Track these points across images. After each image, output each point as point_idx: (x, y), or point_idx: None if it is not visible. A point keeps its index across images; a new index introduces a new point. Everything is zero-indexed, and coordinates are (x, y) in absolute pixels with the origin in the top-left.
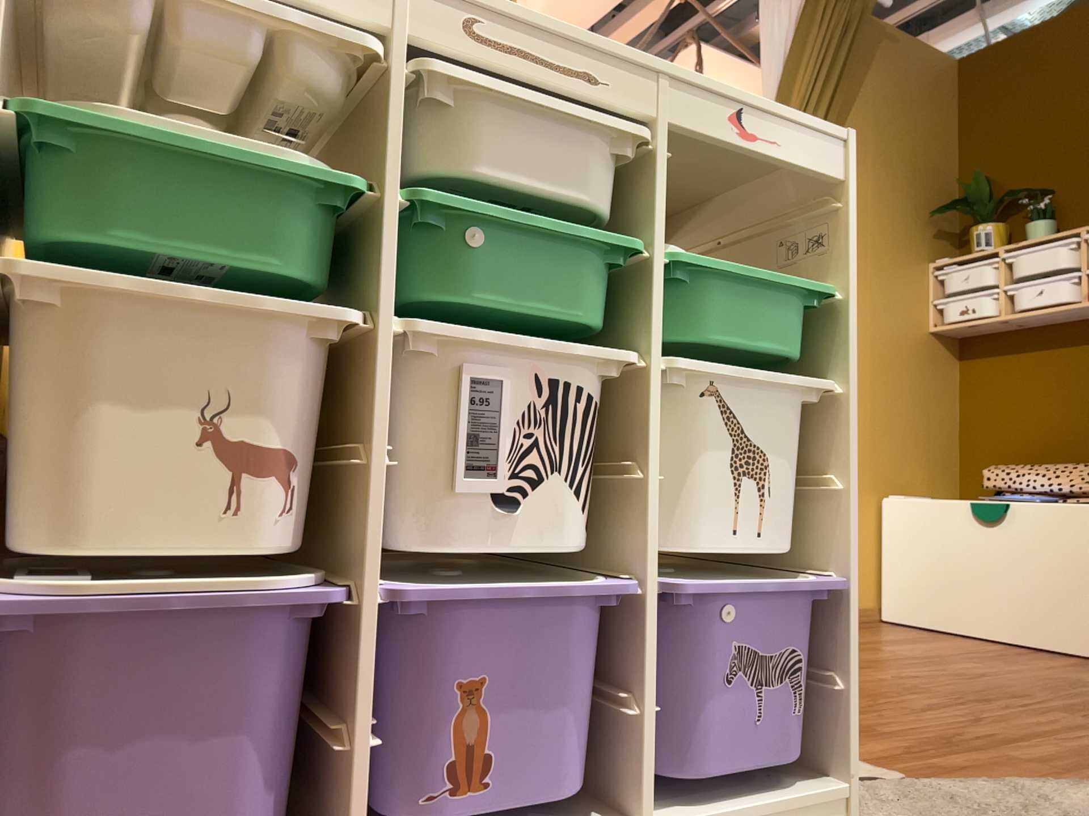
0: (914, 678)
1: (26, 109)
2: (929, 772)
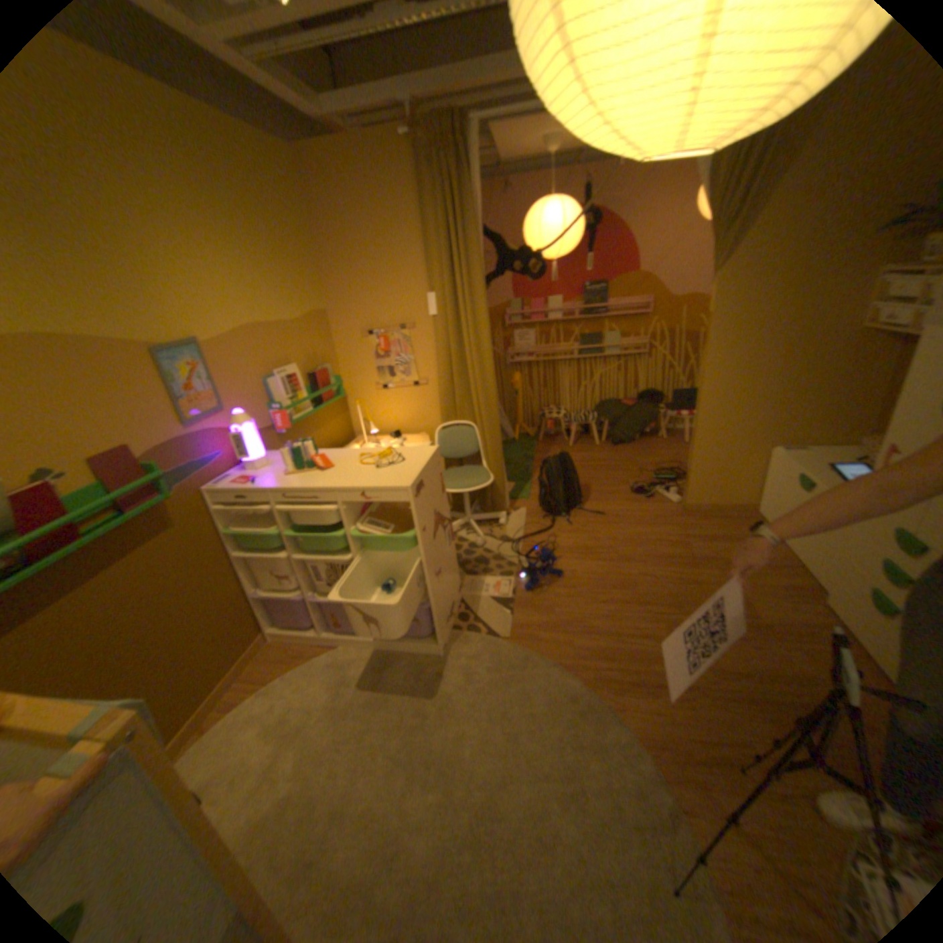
0: (647, 582)
1: (226, 529)
2: (520, 643)
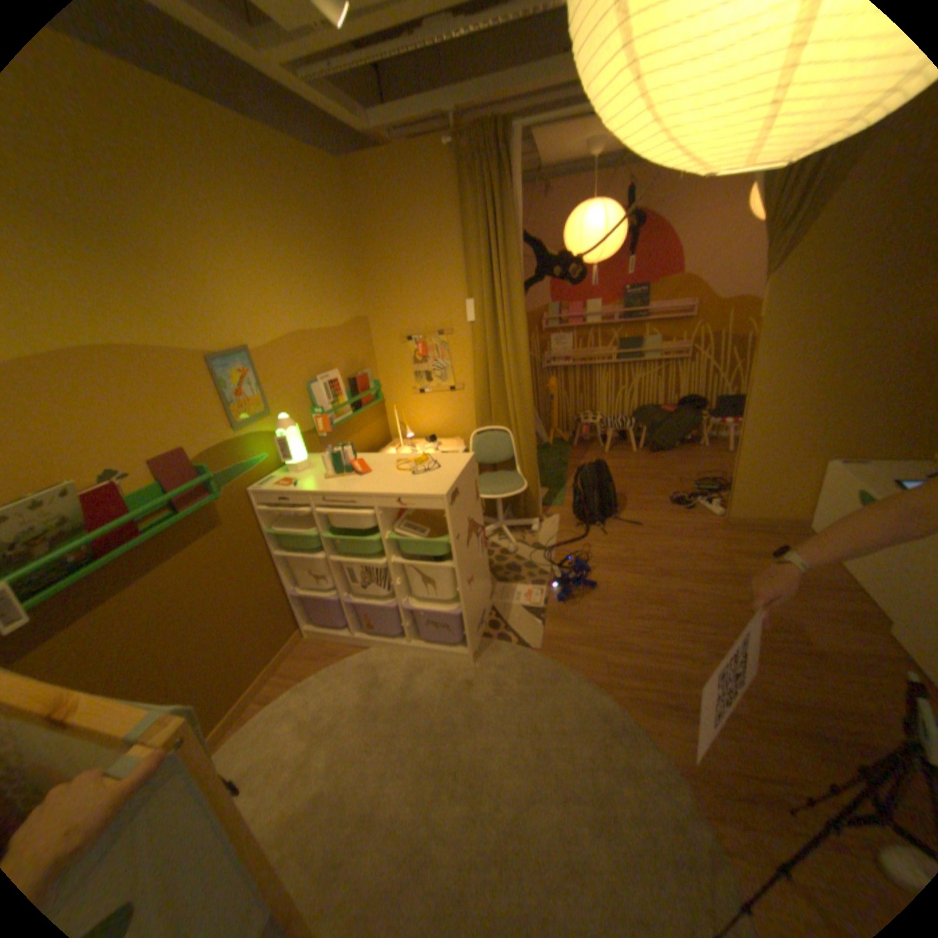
0: (686, 599)
1: (268, 529)
2: (551, 656)
